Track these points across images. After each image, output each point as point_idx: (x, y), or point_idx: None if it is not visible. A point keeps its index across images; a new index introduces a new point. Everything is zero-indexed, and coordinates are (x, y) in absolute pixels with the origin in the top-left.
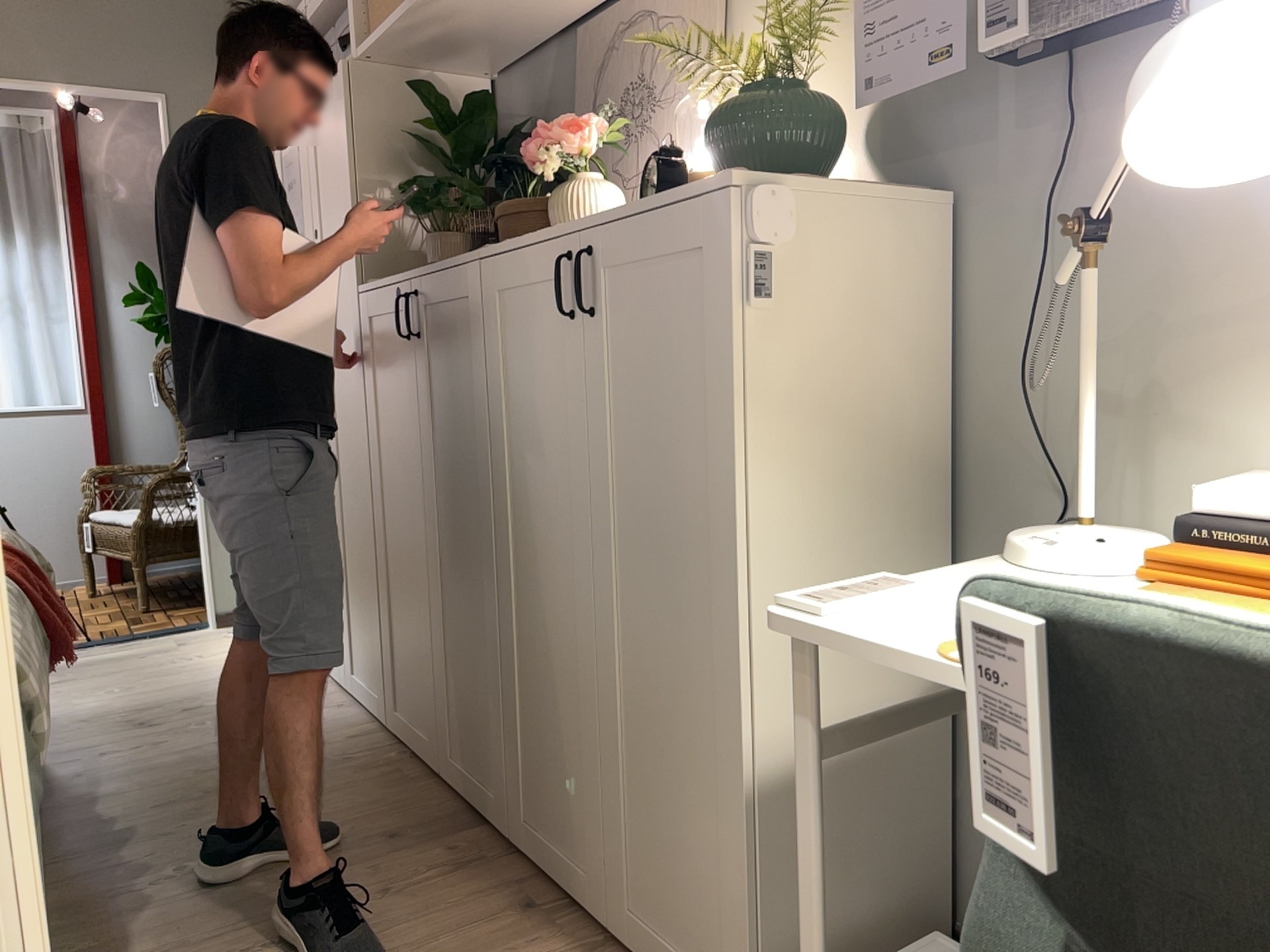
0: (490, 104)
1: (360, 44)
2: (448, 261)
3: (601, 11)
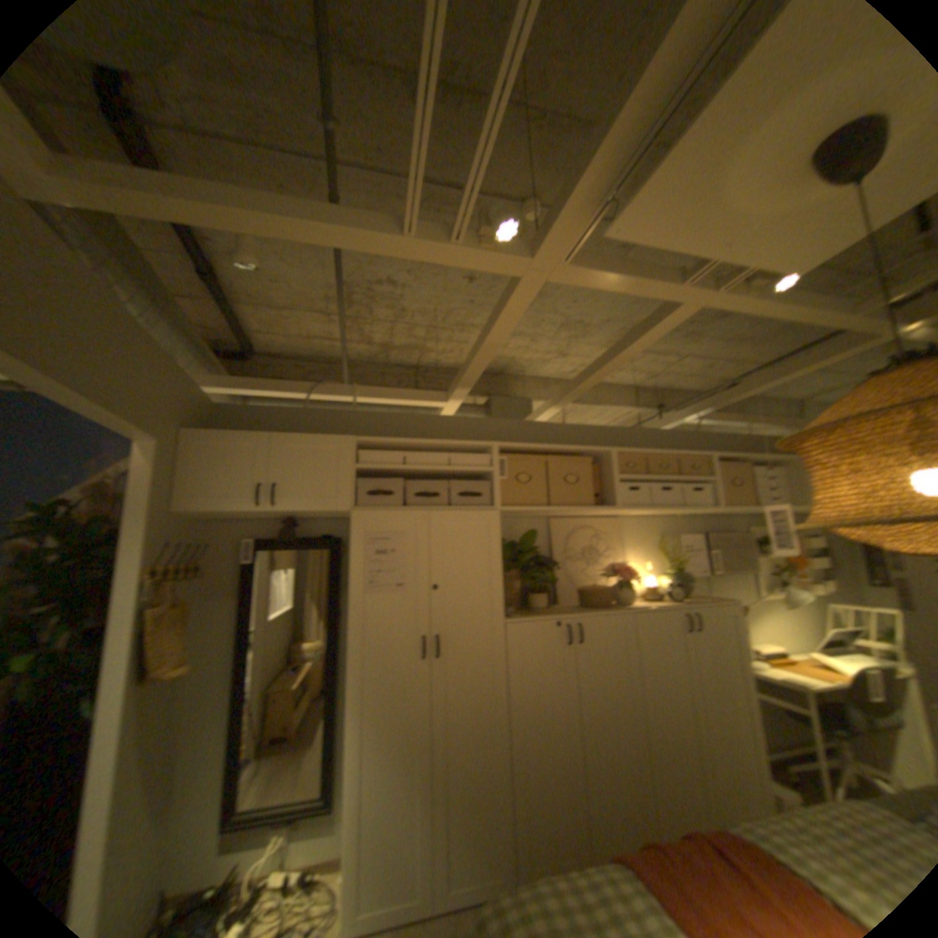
0: (523, 539)
1: (506, 508)
2: (595, 611)
3: (557, 517)
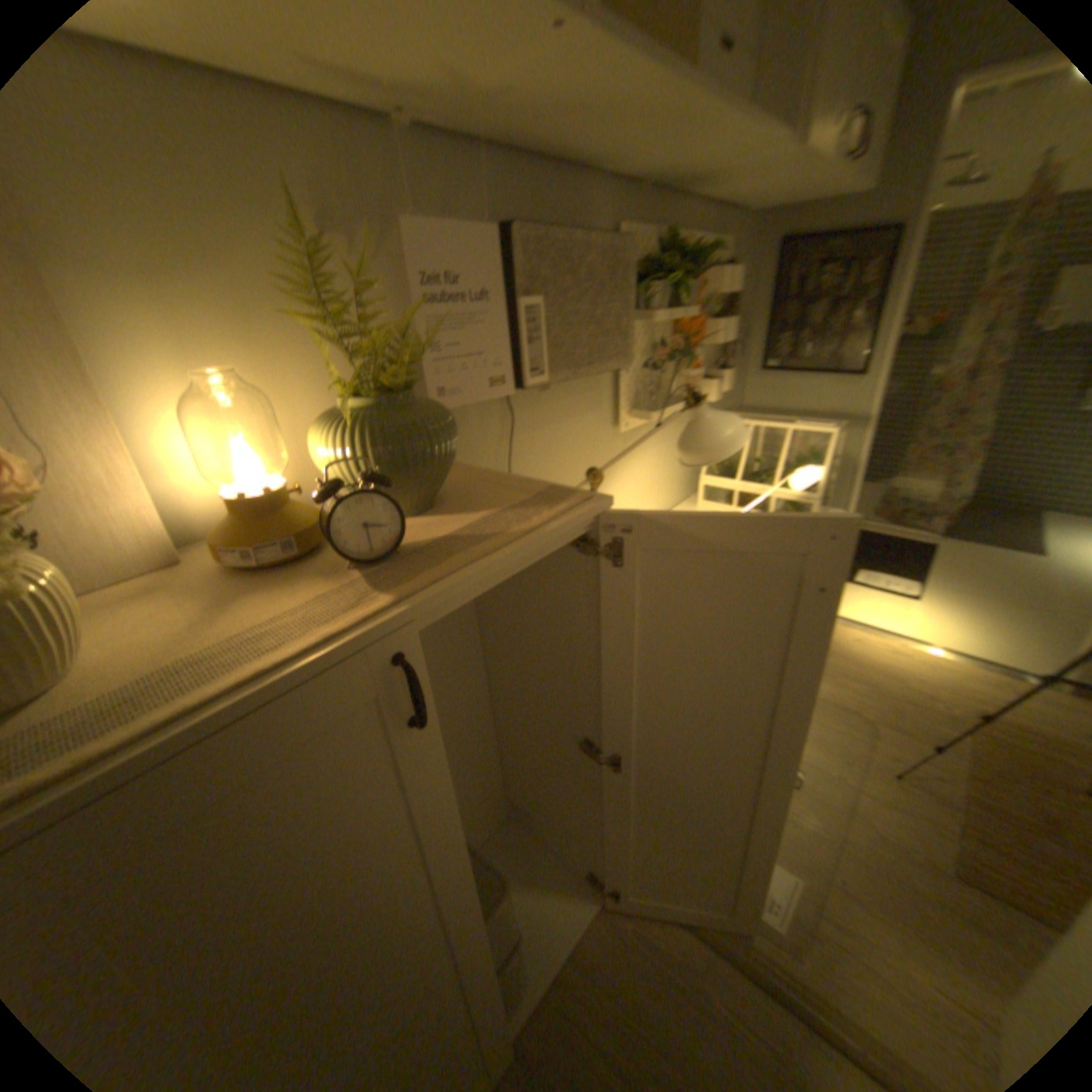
0: None
1: None
2: None
3: None
